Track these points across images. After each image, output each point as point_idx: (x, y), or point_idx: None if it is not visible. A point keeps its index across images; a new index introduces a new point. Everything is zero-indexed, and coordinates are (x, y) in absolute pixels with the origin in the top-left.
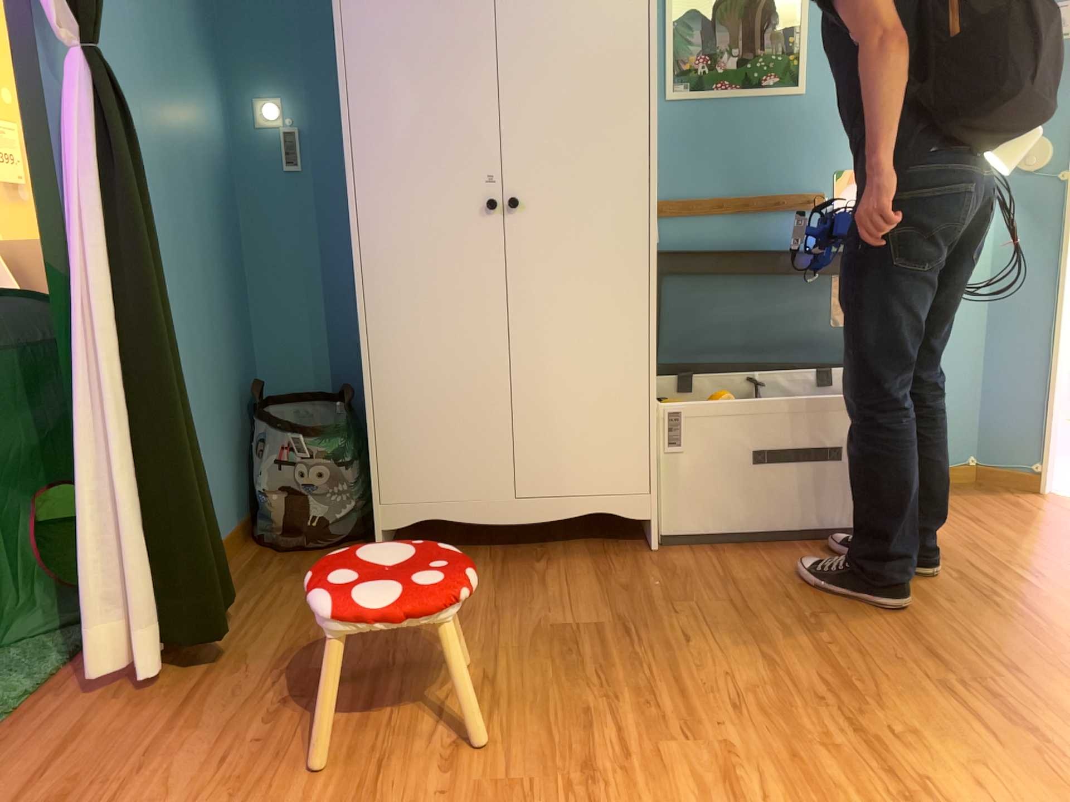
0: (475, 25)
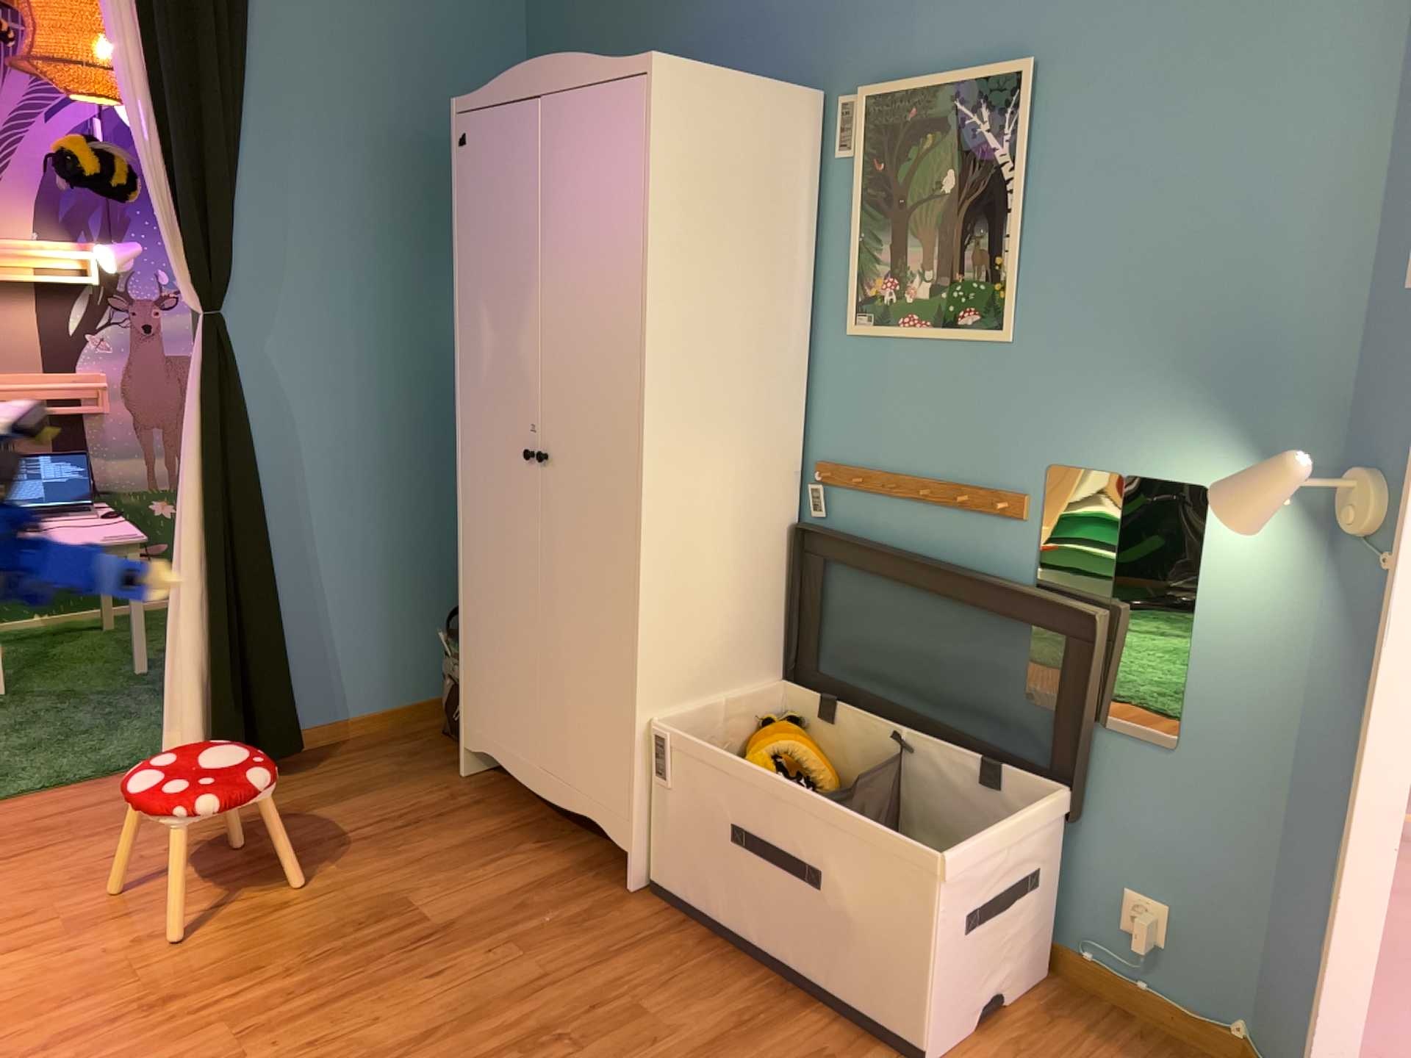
0: (528, 268)
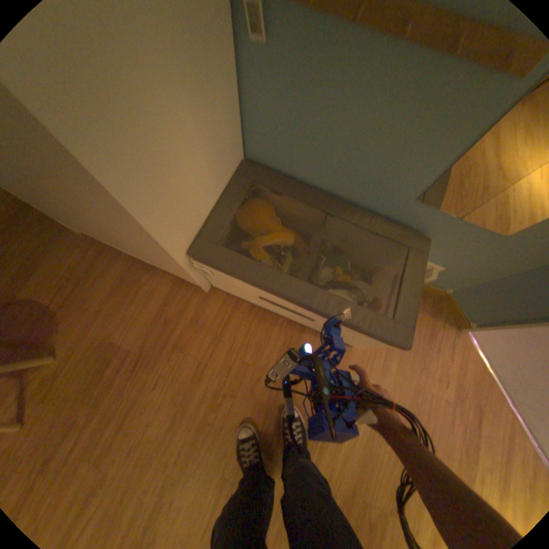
0: None
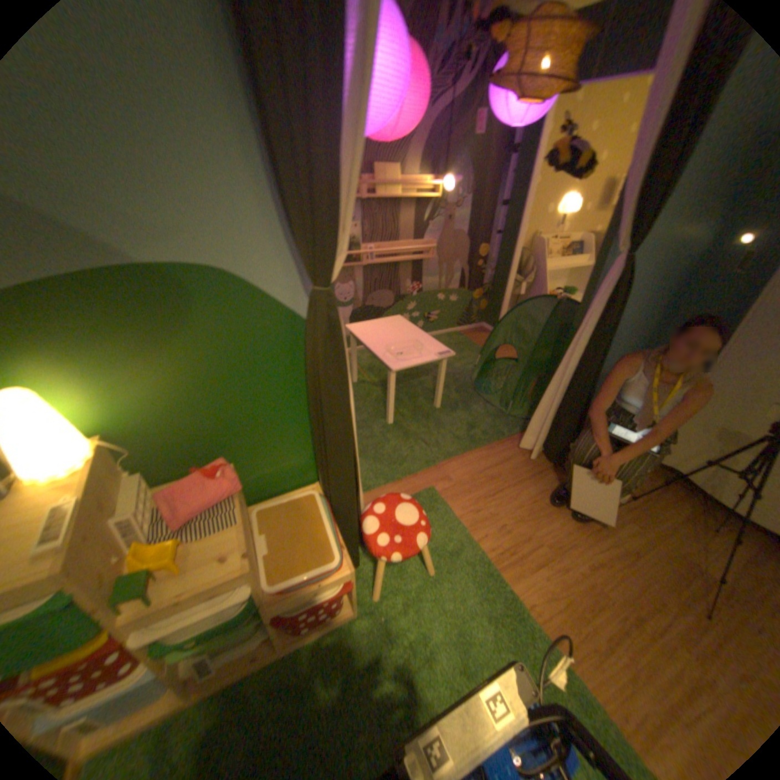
0: None
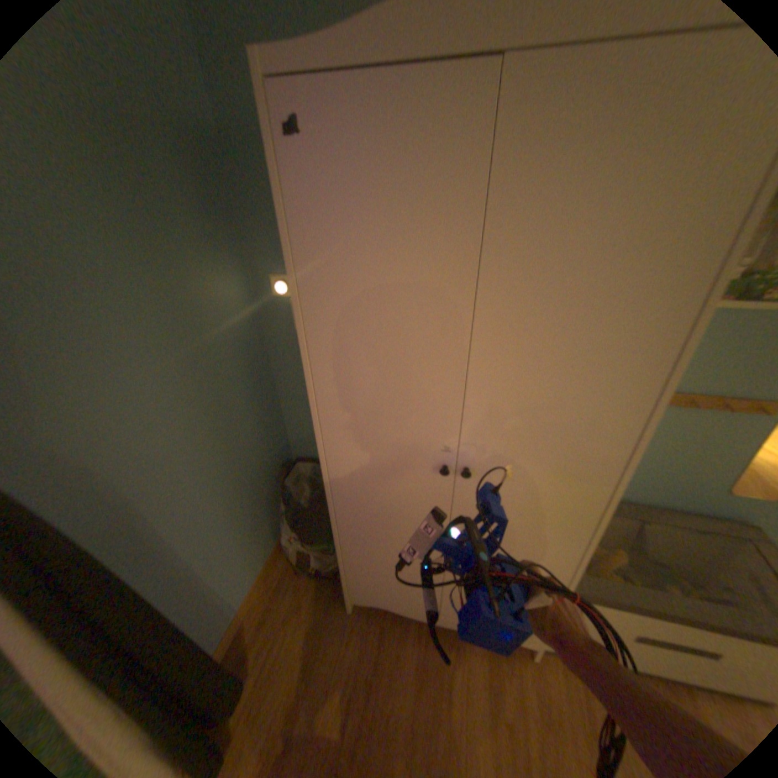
0: (455, 307)
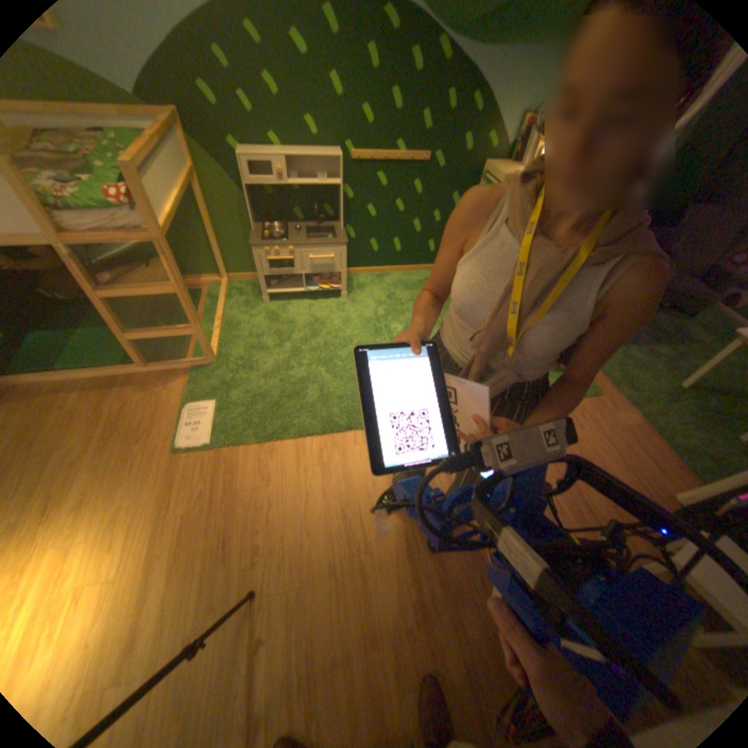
0: None
